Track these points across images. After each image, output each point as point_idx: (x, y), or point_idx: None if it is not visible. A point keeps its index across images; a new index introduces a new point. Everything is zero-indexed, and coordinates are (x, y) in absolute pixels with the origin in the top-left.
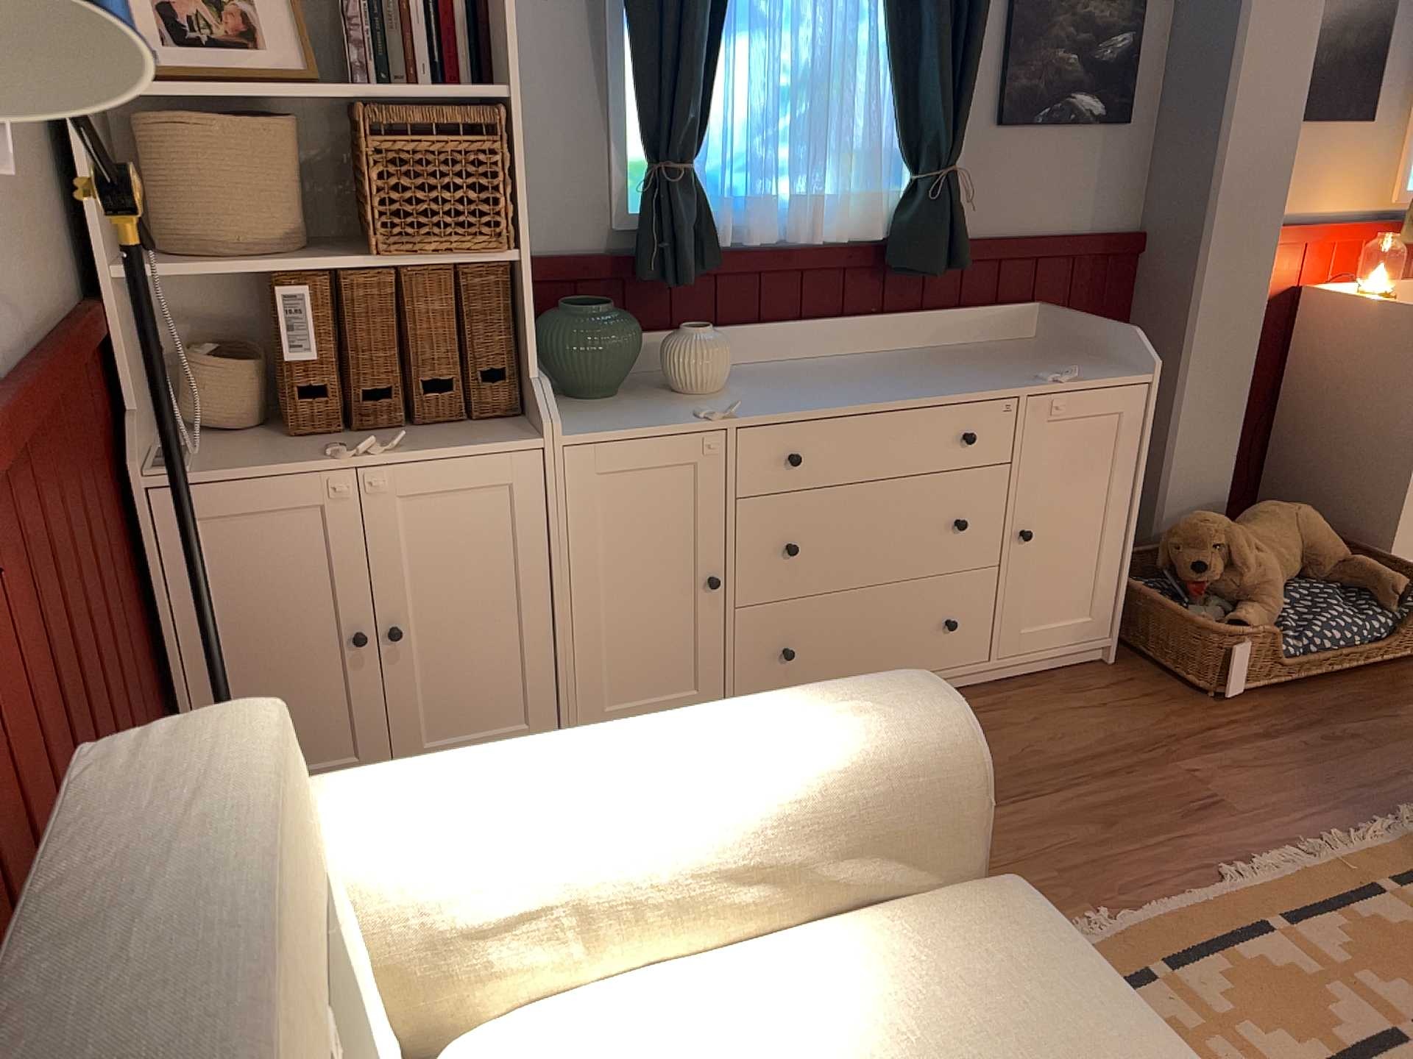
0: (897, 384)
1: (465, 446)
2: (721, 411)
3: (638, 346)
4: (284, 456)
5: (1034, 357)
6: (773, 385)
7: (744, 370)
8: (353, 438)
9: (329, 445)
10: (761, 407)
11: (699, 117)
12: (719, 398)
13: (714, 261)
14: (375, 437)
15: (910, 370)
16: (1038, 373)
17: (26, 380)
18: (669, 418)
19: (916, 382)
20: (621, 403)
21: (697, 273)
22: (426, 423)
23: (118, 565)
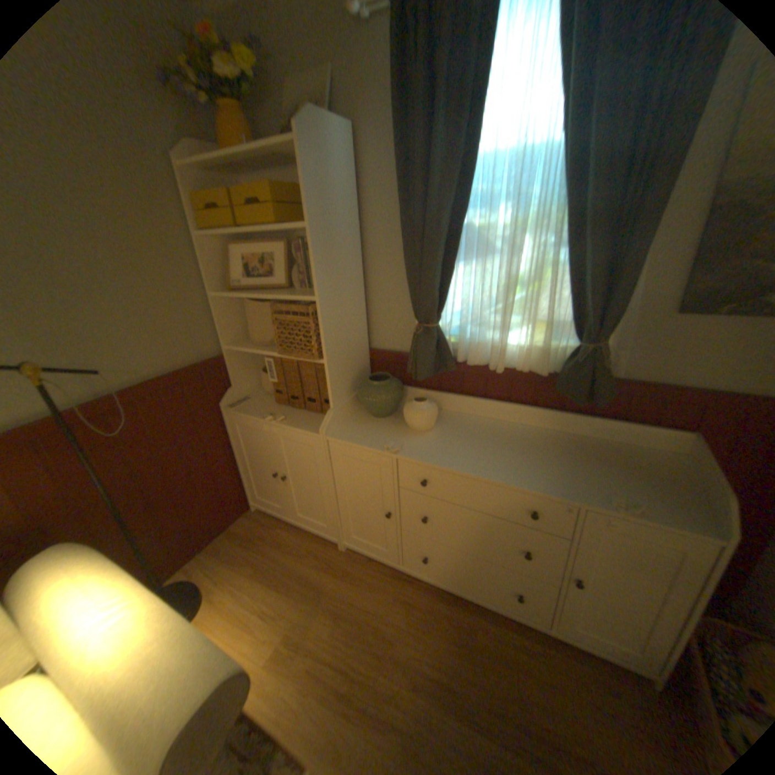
0: (511, 463)
1: (302, 427)
2: (399, 447)
3: (401, 400)
4: (261, 411)
5: (650, 475)
6: (453, 437)
7: (462, 421)
8: (288, 409)
9: (276, 411)
10: (420, 451)
11: (437, 303)
12: (417, 436)
13: (454, 368)
14: (292, 411)
15: (541, 454)
16: (621, 494)
17: (107, 397)
18: (376, 442)
19: (525, 466)
20: (381, 423)
21: (431, 374)
22: (311, 410)
23: (205, 433)
